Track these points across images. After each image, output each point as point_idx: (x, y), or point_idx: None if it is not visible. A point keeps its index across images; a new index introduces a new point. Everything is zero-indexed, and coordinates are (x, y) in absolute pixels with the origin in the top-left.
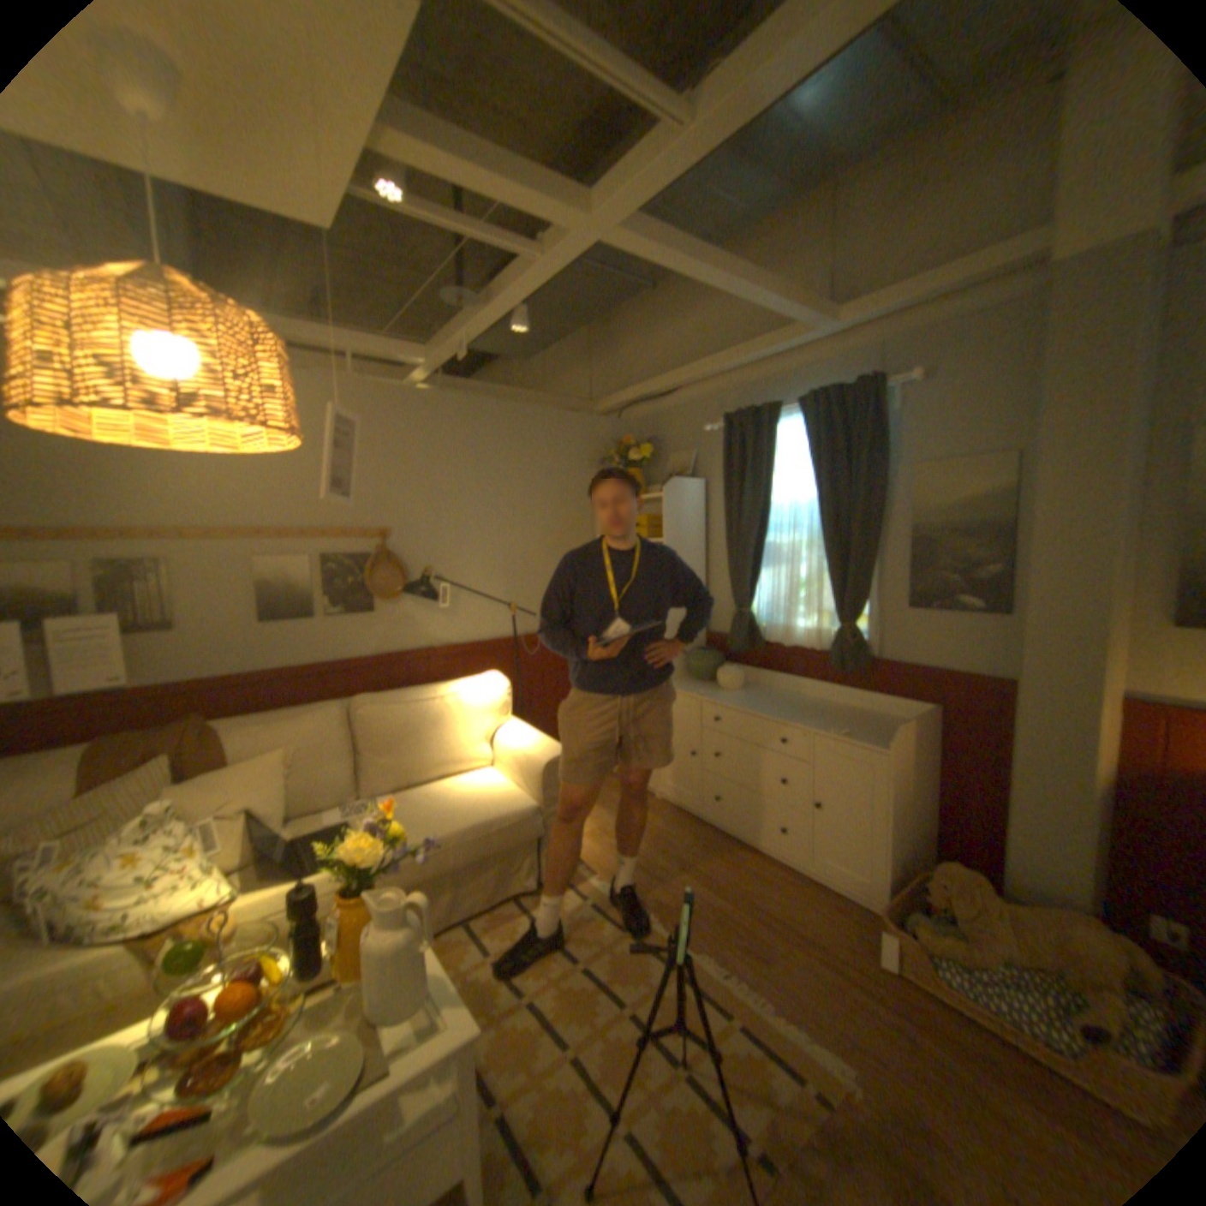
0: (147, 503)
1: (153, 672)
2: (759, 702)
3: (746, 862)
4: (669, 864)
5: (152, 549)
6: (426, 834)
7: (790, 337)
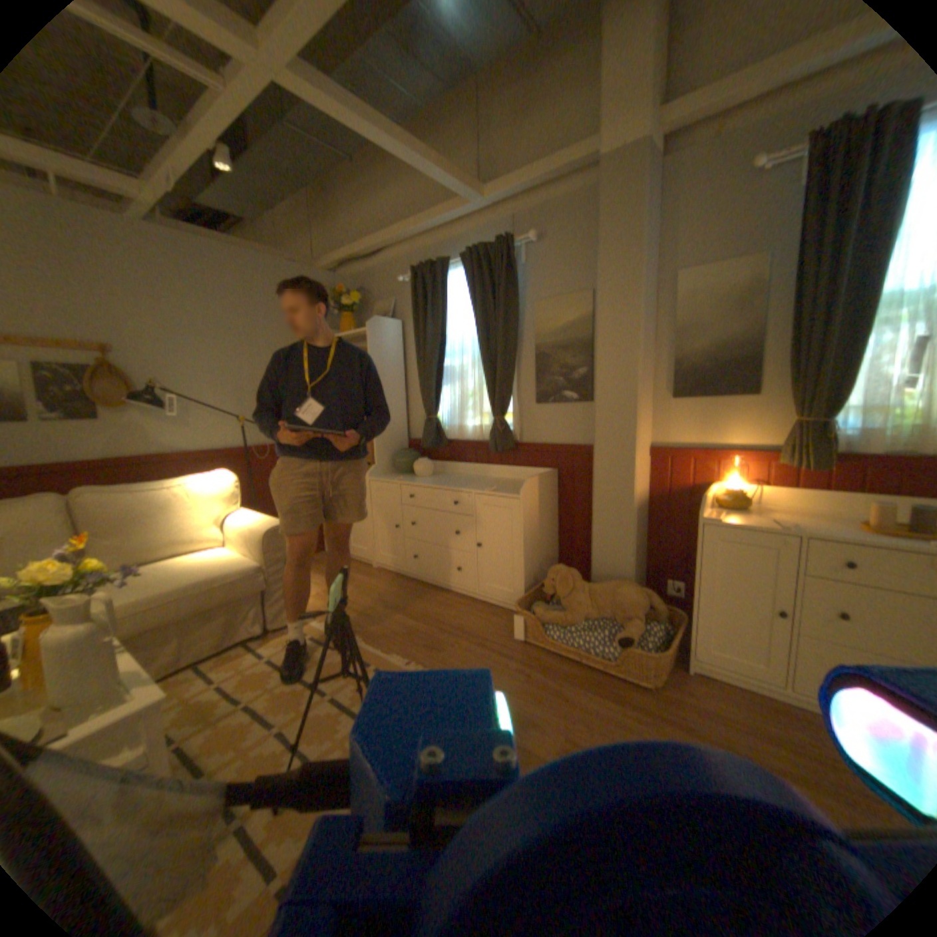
0: None
1: None
2: (442, 480)
3: (435, 596)
4: (376, 605)
5: None
6: (147, 590)
7: (454, 207)
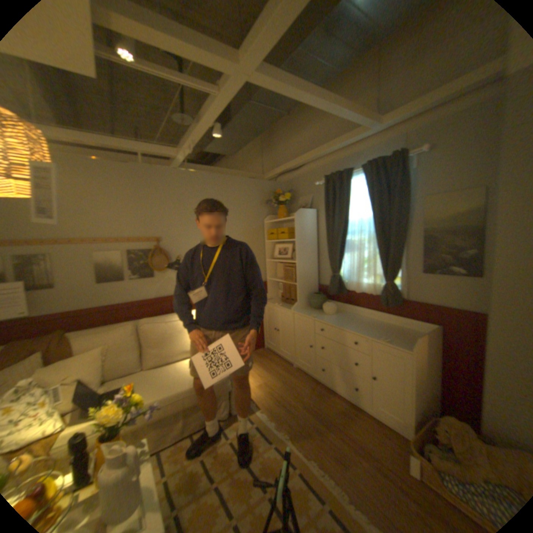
0: (41, 226)
1: (46, 307)
2: (344, 321)
3: (338, 404)
4: (298, 404)
5: (44, 248)
6: (169, 391)
7: (358, 134)
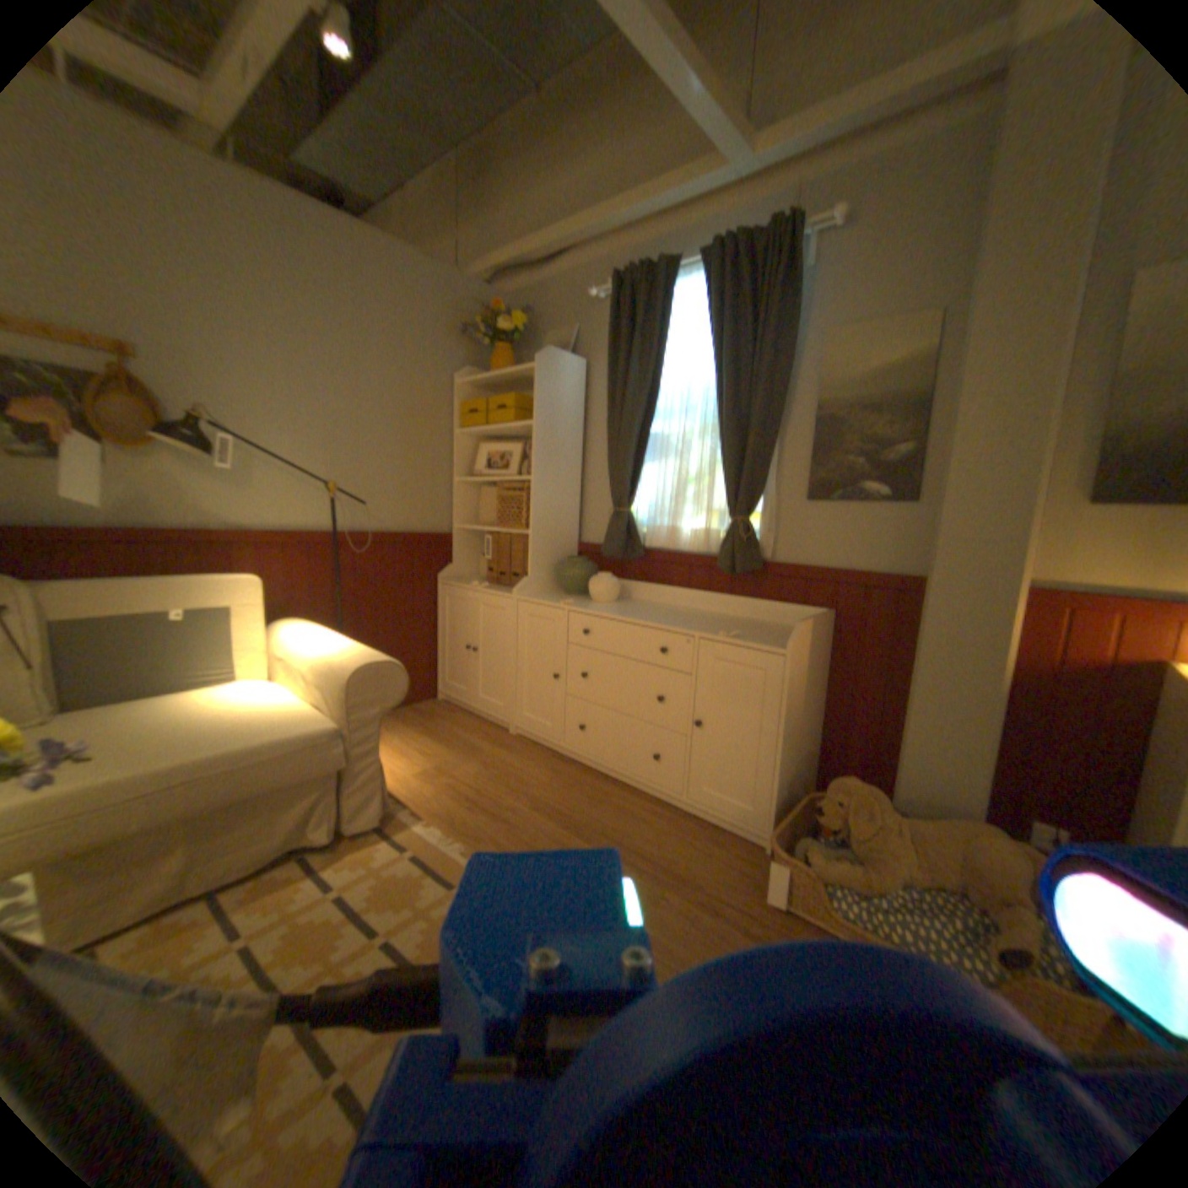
0: None
1: None
2: (636, 611)
3: (611, 795)
4: (518, 802)
5: None
6: (137, 762)
7: (698, 172)
